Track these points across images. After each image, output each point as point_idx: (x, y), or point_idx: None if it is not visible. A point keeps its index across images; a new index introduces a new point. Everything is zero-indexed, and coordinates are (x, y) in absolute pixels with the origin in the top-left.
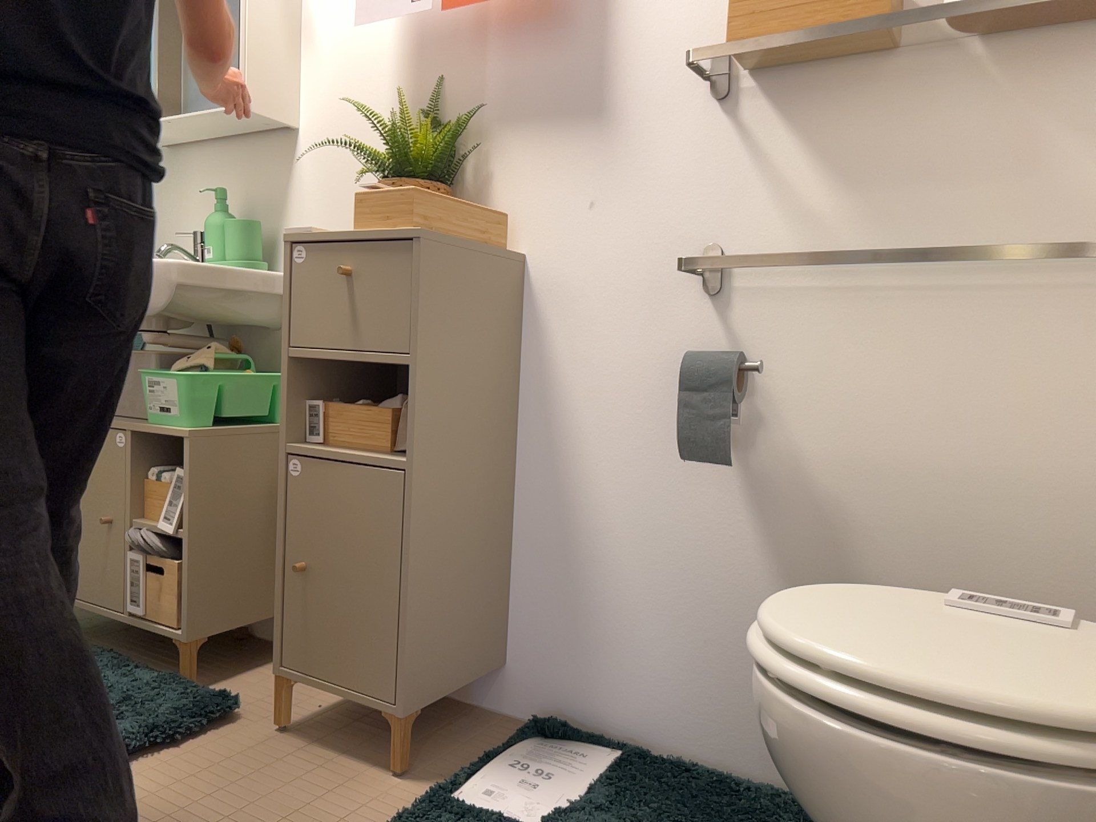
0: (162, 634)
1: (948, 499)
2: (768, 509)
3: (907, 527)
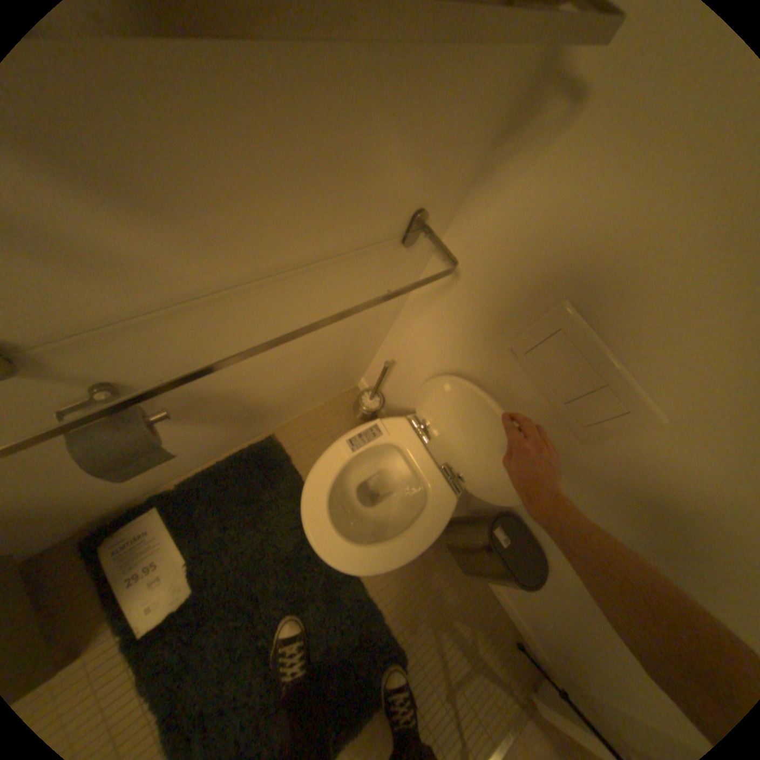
0: None
1: (291, 357)
2: (182, 414)
3: (271, 375)
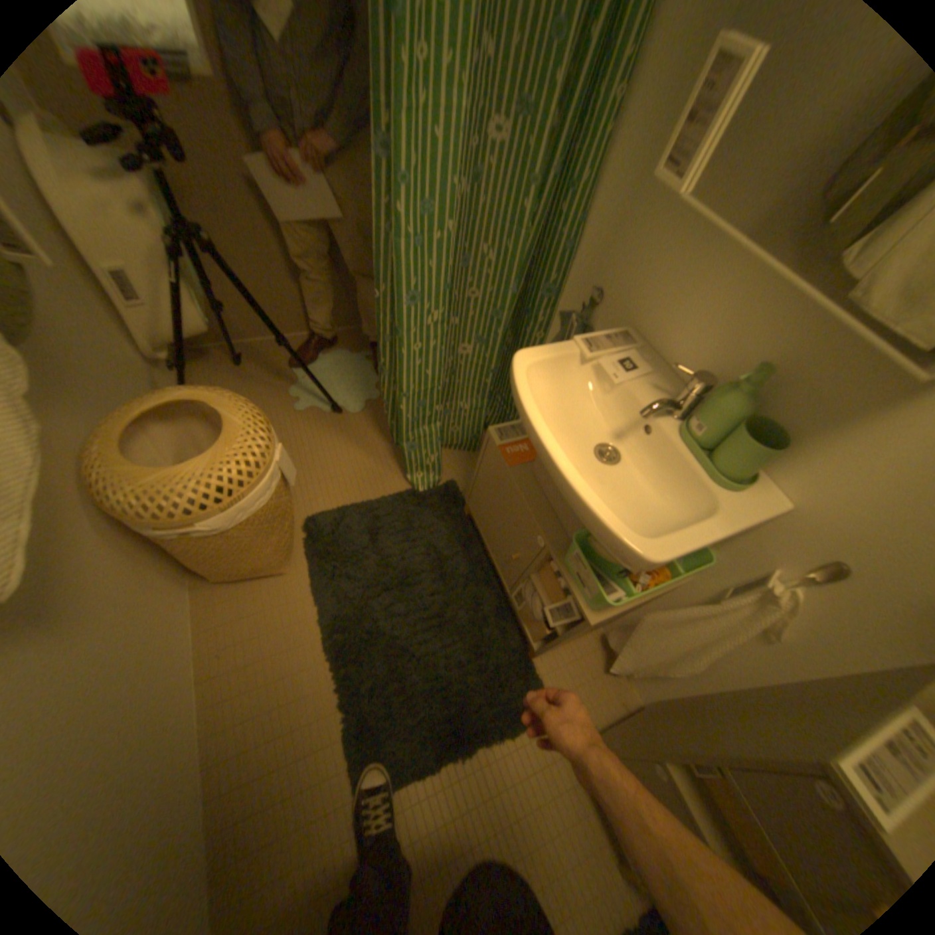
0: (528, 632)
1: None
2: None
3: None
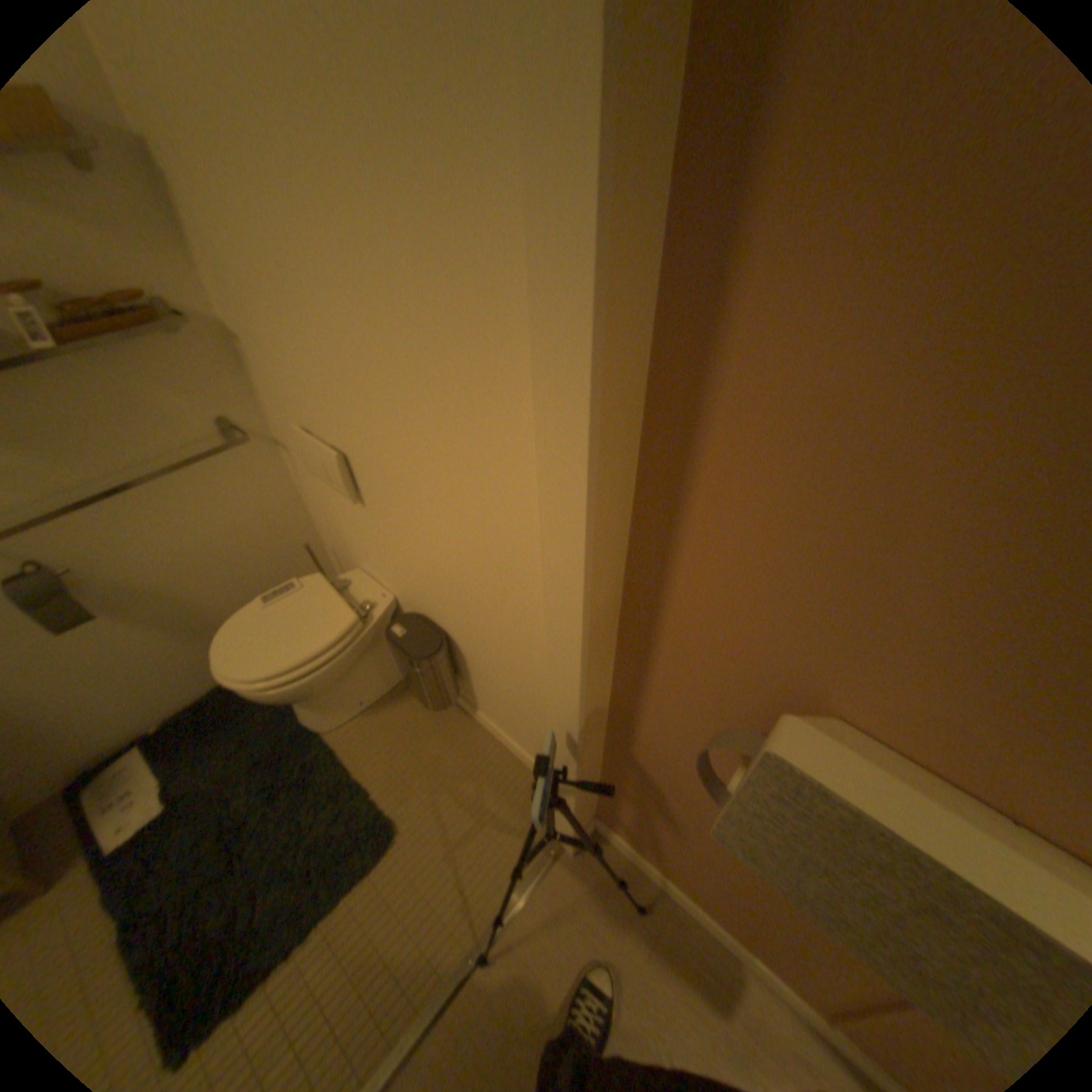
0: None
1: (201, 556)
2: (116, 614)
3: (192, 575)
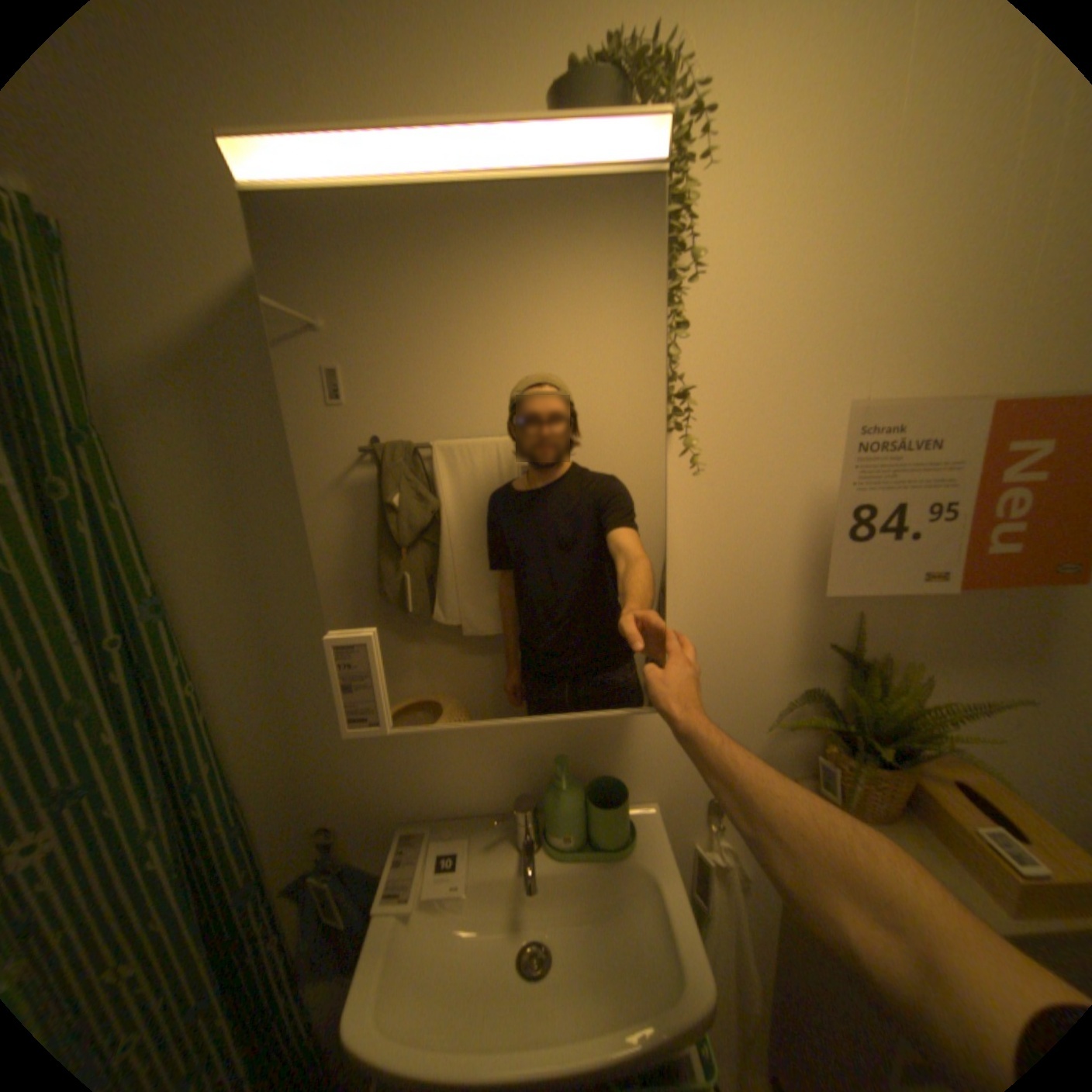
0: None
1: None
2: None
3: None
